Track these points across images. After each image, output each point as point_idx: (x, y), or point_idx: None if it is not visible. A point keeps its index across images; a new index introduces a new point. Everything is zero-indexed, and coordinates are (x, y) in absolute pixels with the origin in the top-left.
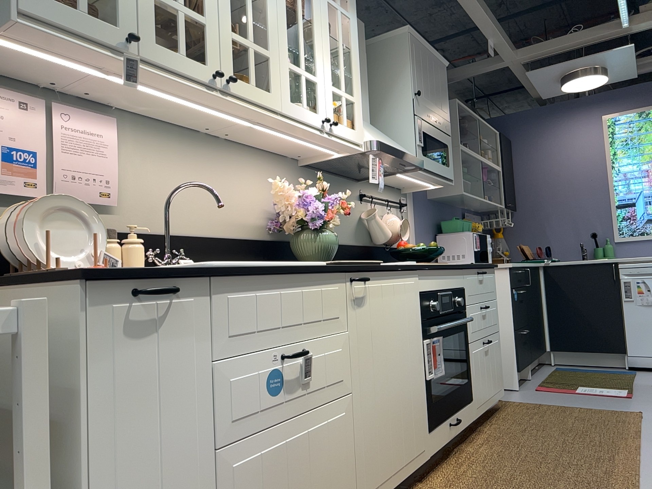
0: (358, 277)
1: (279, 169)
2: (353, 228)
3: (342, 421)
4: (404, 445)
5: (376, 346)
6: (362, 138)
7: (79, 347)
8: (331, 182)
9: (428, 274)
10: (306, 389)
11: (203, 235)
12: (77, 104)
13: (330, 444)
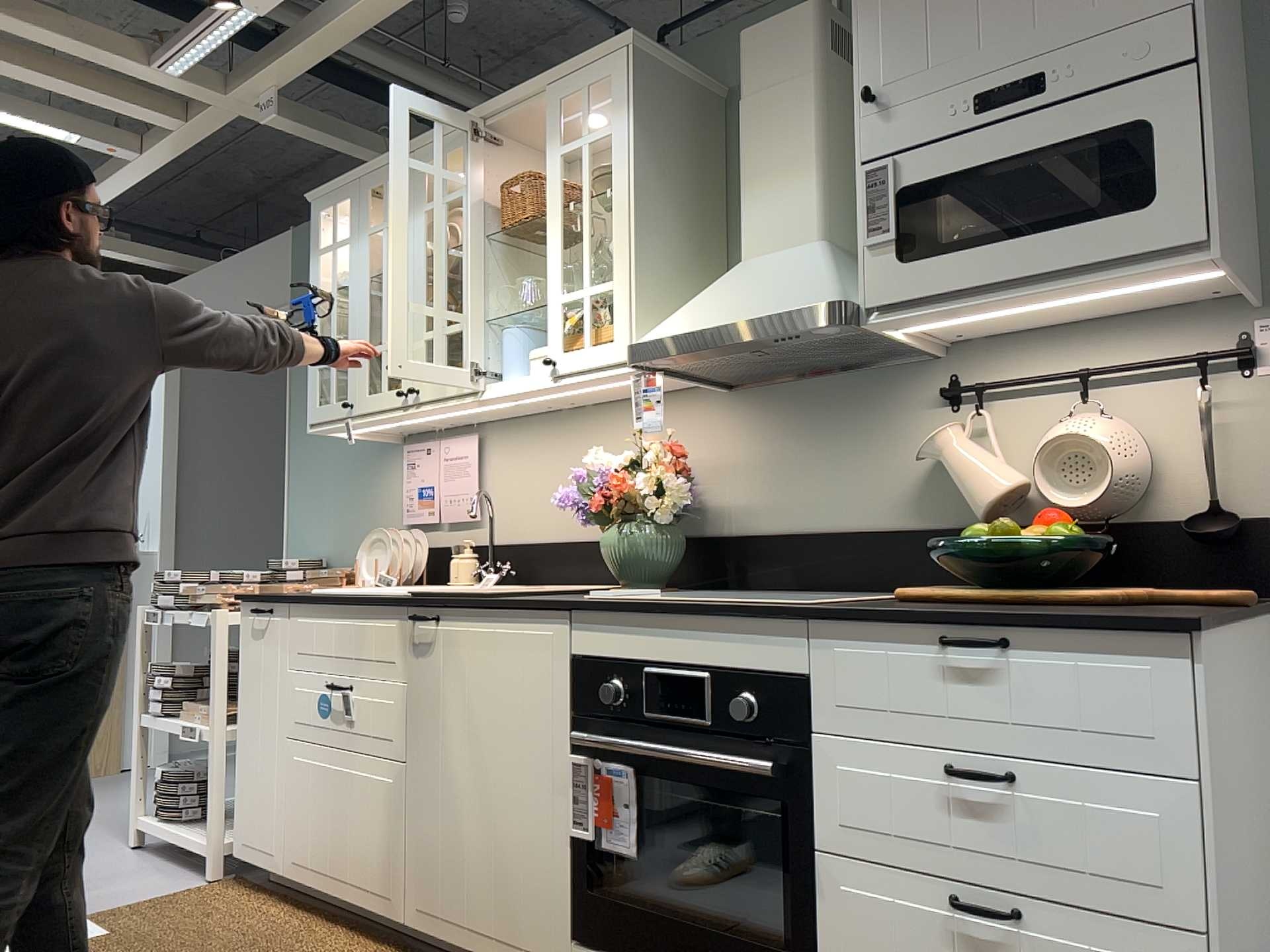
0: (421, 614)
1: (679, 414)
2: (903, 486)
3: (387, 788)
4: (494, 904)
5: (447, 719)
6: (623, 349)
7: (241, 638)
8: (821, 393)
9: (605, 622)
10: (350, 726)
11: (558, 540)
12: (461, 431)
13: (371, 803)
